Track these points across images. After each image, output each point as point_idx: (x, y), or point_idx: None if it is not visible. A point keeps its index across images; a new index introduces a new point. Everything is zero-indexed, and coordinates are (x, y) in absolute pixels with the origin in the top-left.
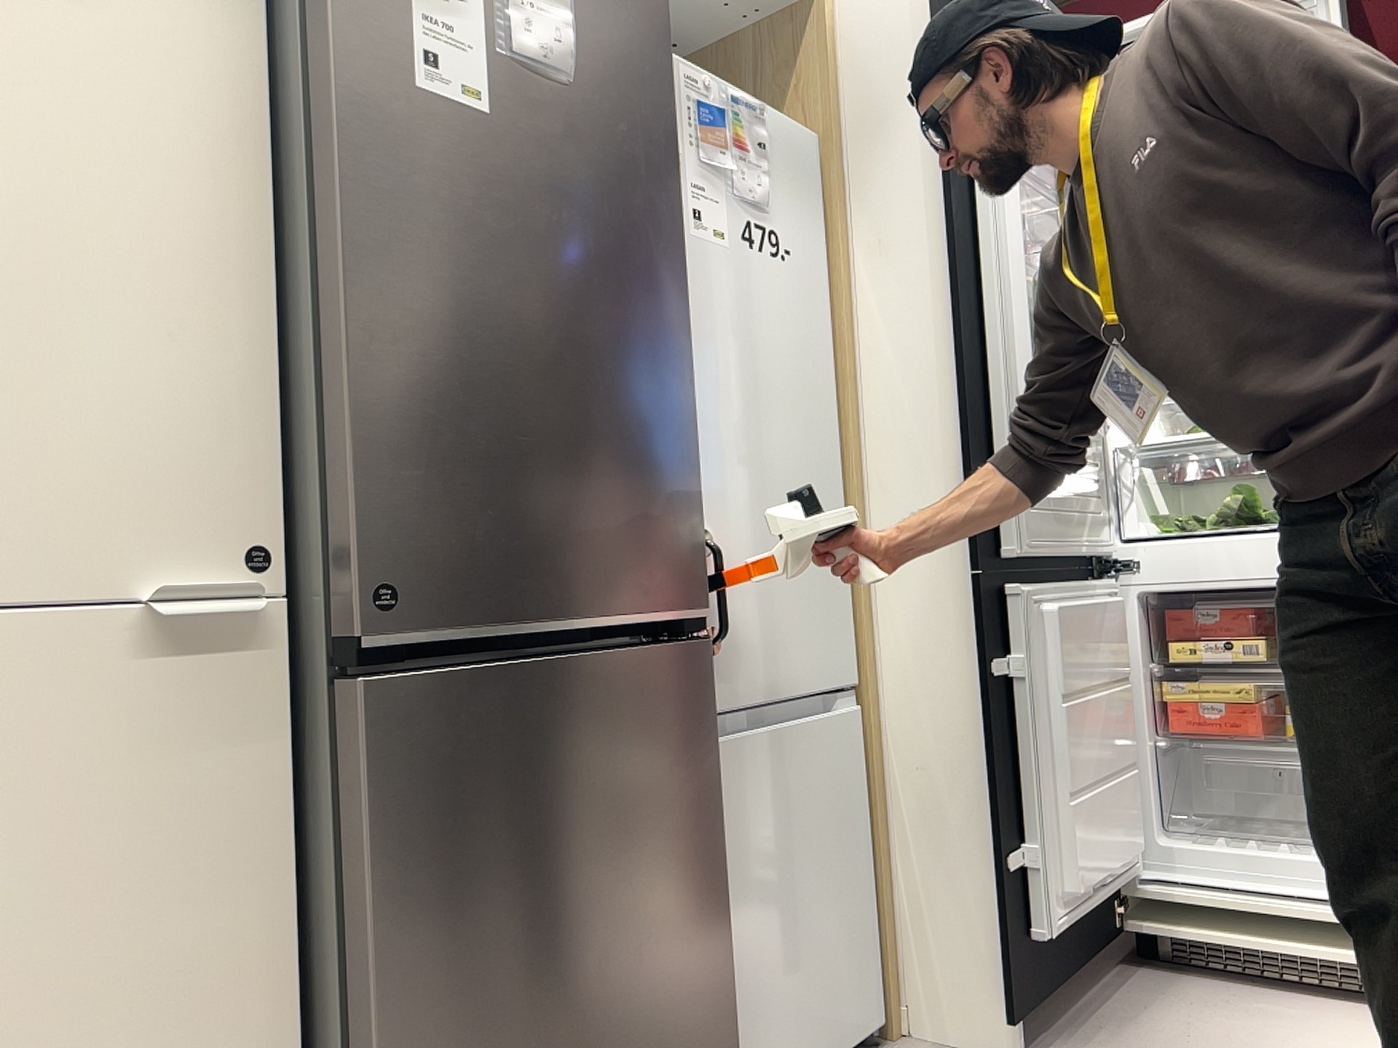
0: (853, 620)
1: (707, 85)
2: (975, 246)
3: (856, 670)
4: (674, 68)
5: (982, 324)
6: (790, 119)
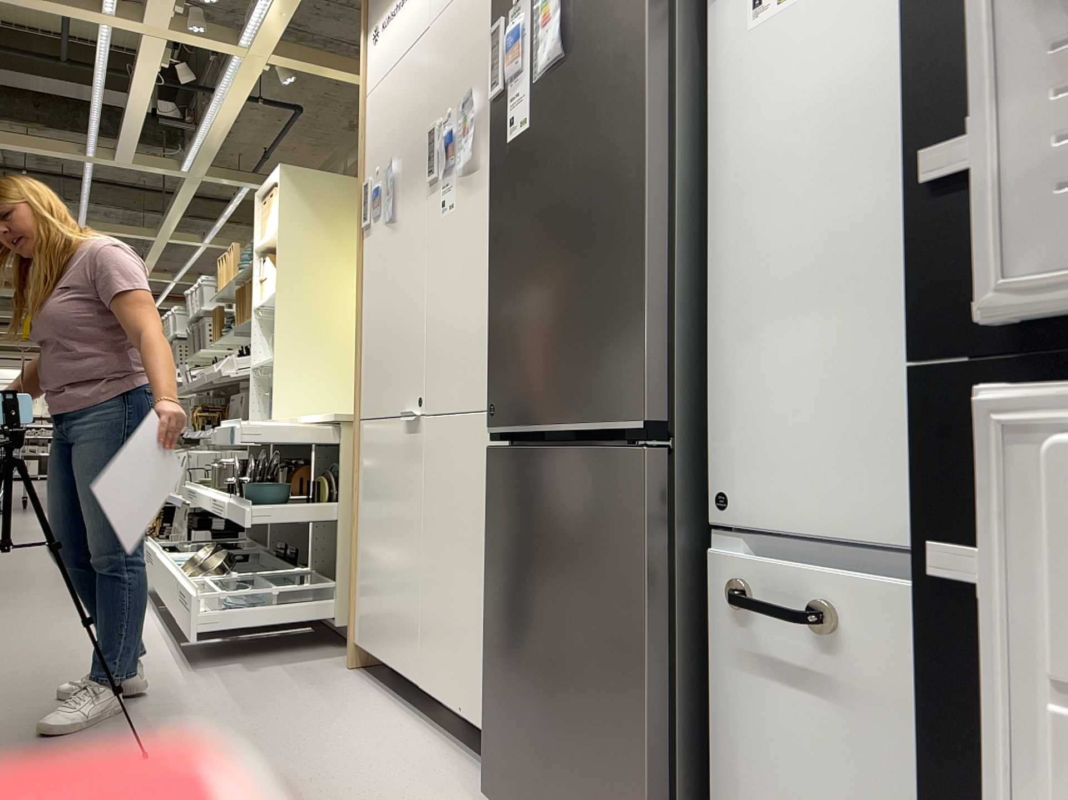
0: None
1: None
2: None
3: None
4: None
5: None
6: None
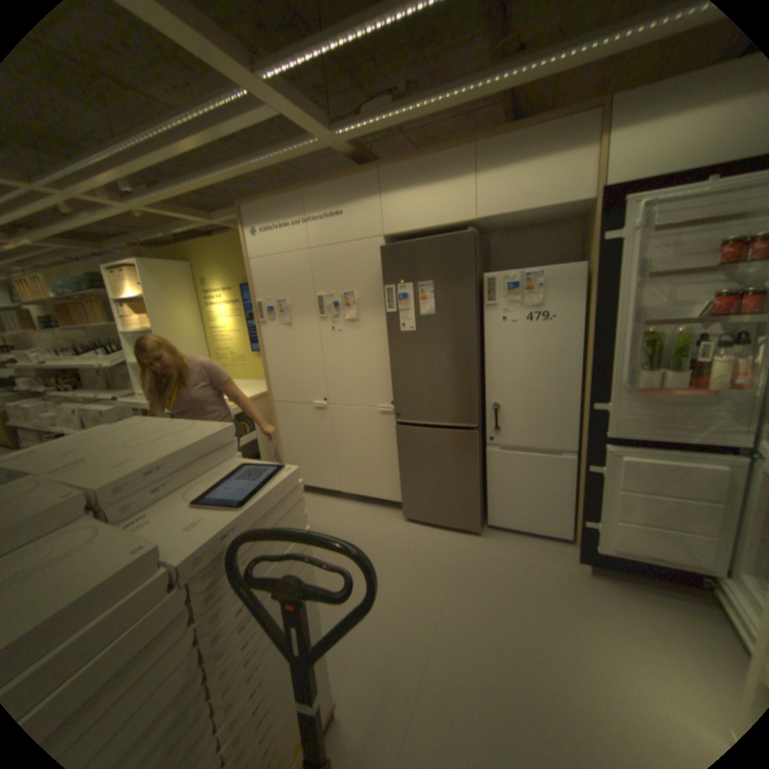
0: (583, 431)
1: (513, 275)
2: (614, 318)
3: (582, 447)
4: (497, 277)
5: (612, 350)
6: (564, 265)
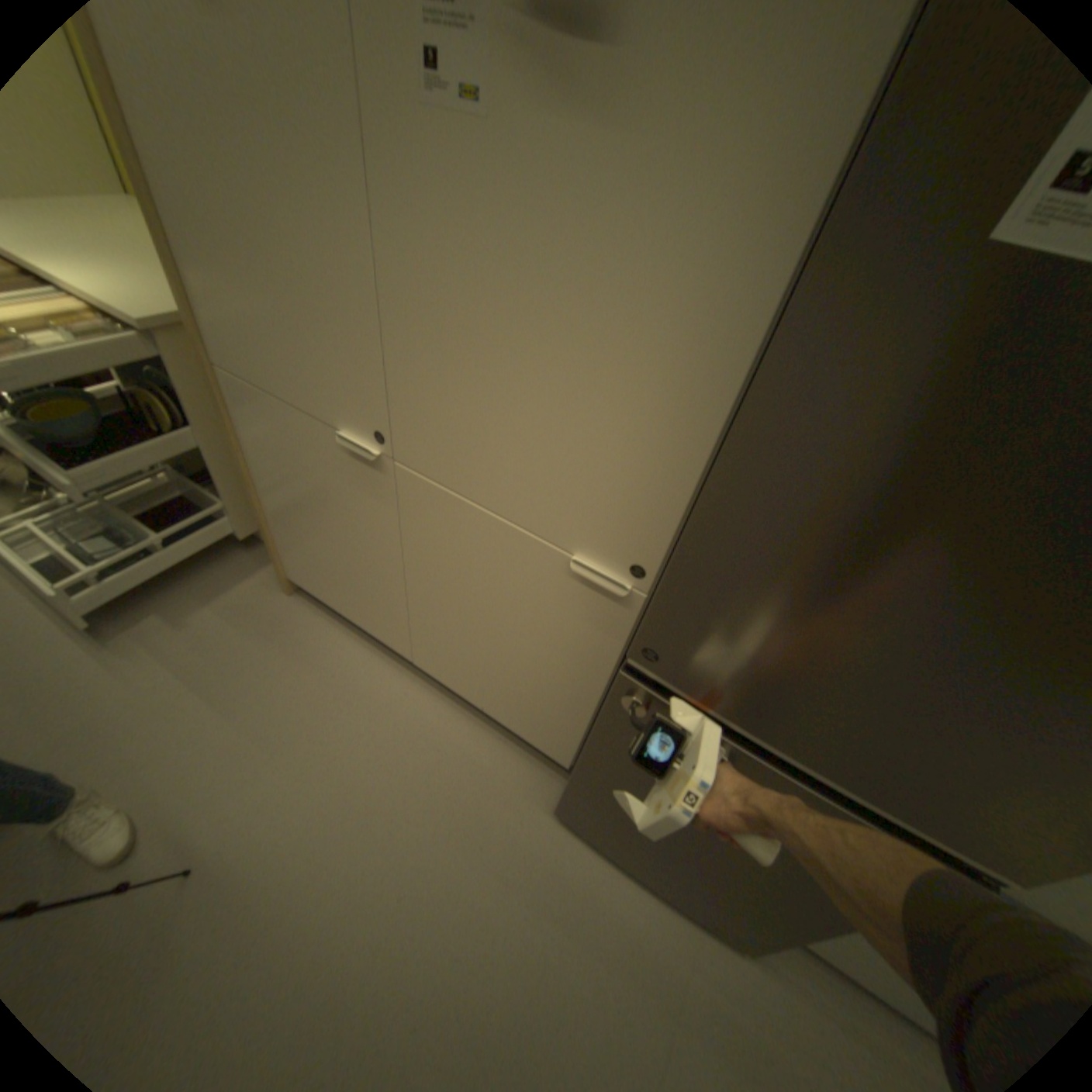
0: None
1: None
2: None
3: None
4: None
5: None
6: None
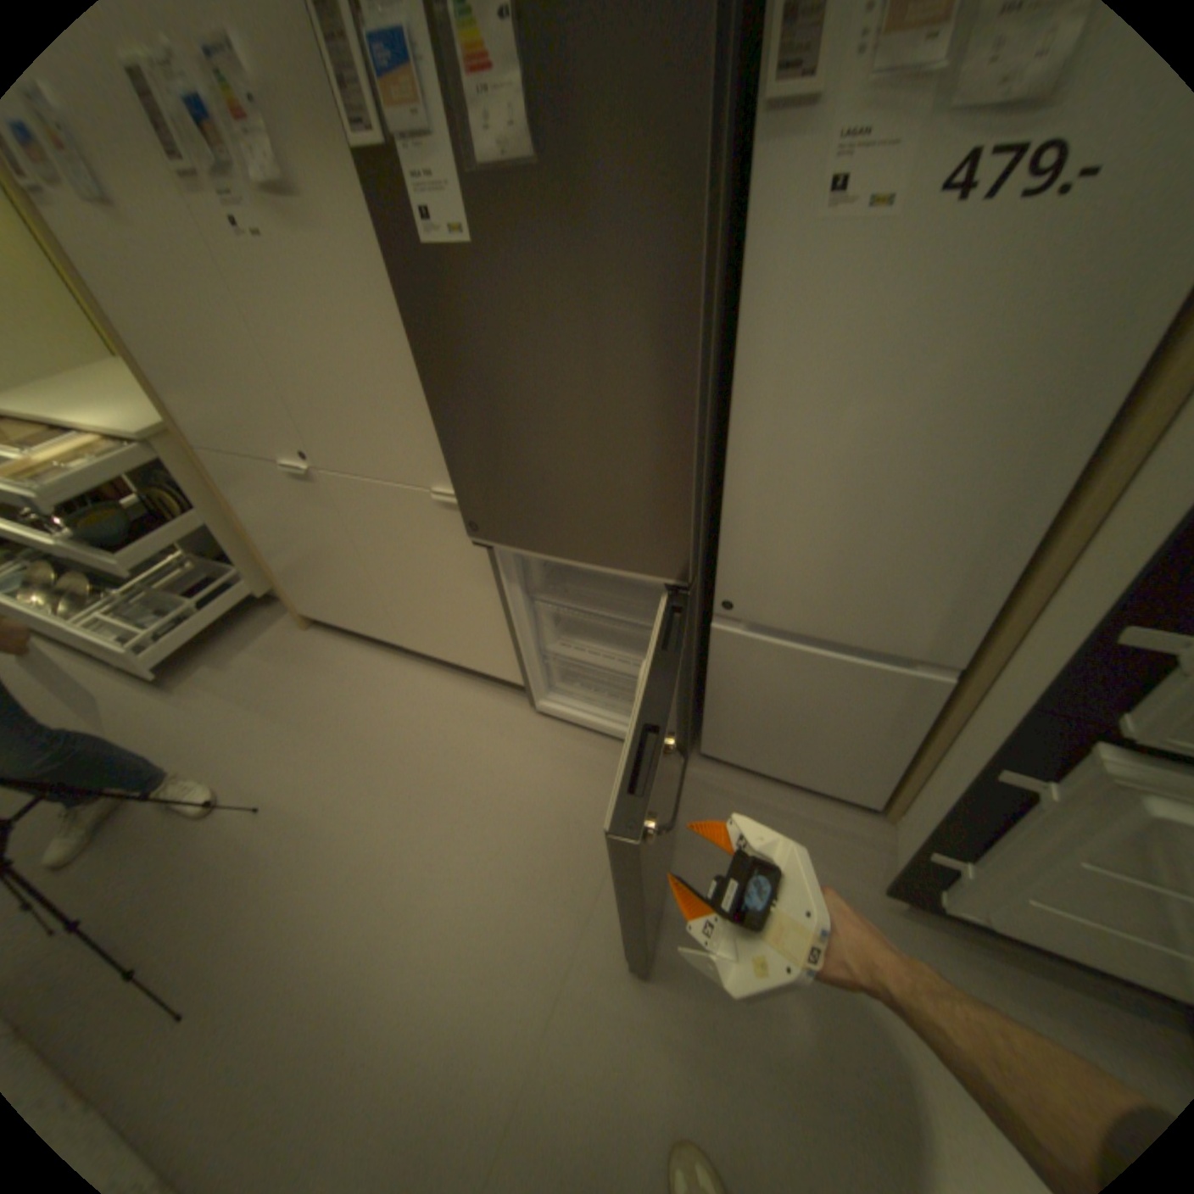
0: (1003, 622)
1: None
2: None
3: (982, 655)
4: None
5: None
6: None
